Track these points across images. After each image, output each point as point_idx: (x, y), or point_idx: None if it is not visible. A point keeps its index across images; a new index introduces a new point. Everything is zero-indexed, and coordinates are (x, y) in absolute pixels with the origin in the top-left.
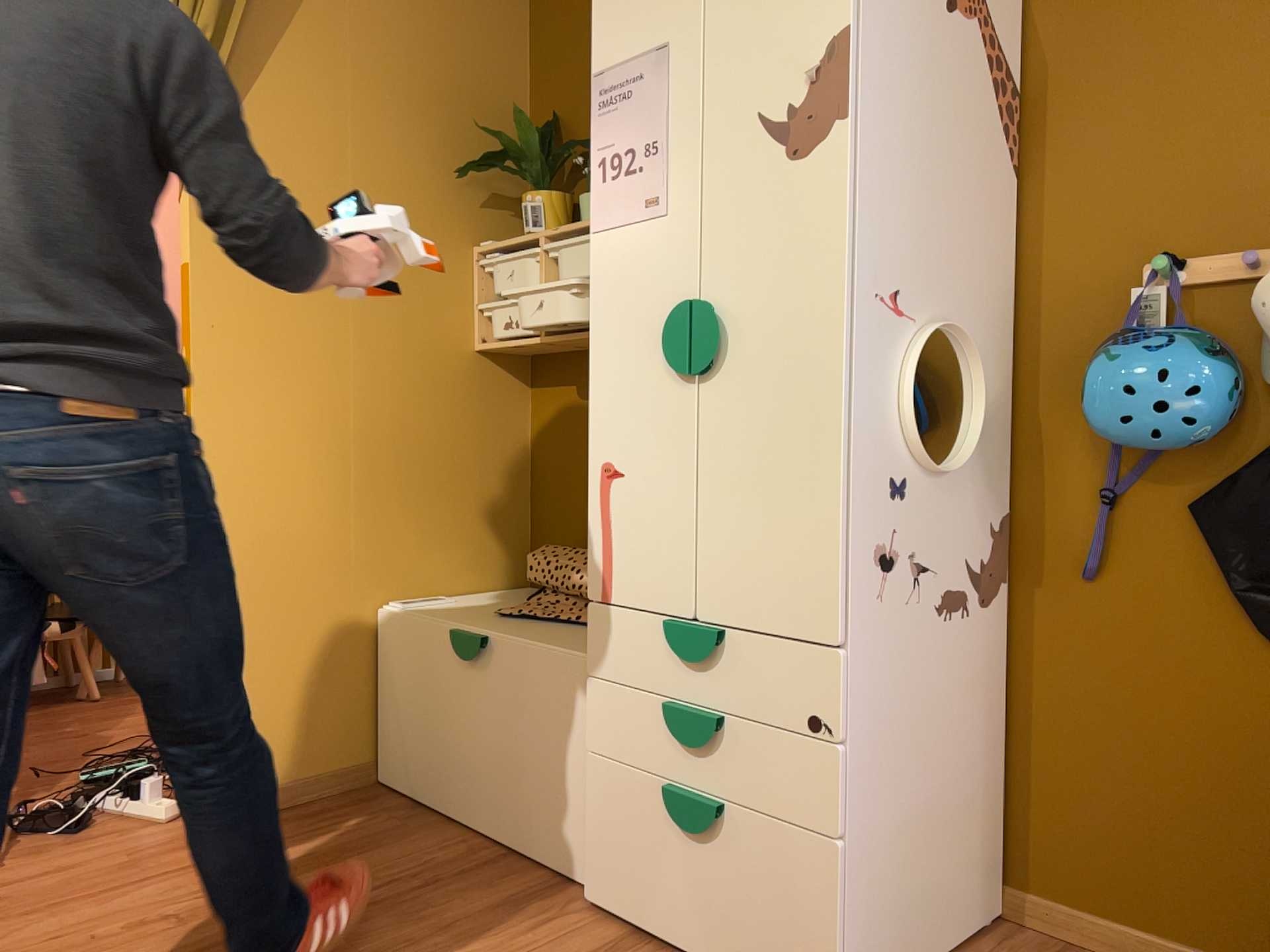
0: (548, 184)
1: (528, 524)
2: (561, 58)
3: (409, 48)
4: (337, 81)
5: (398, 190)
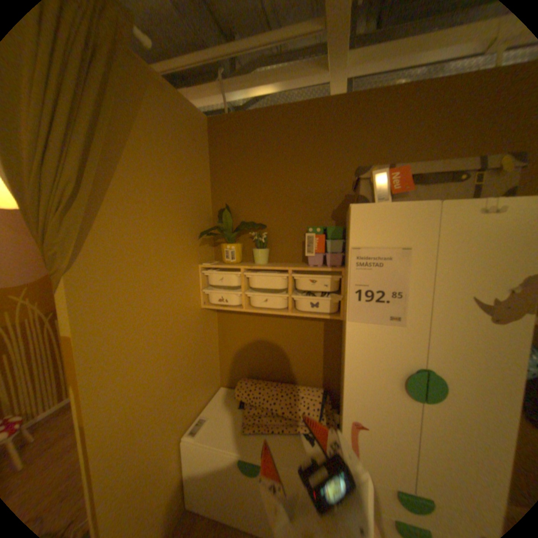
0: (234, 239)
1: (219, 363)
2: (229, 180)
3: (170, 175)
4: (141, 198)
5: (171, 248)
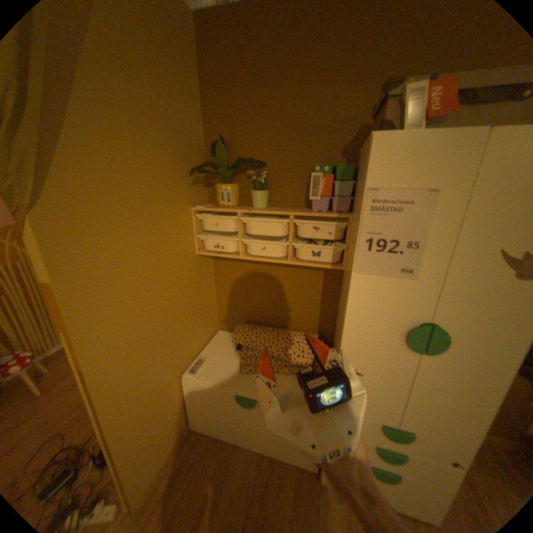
0: (230, 178)
1: (216, 308)
2: (223, 103)
3: (150, 92)
4: (115, 120)
5: (158, 187)
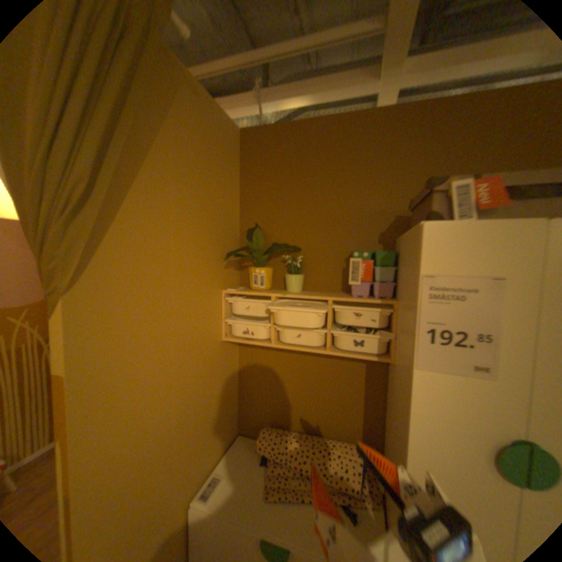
0: (264, 262)
1: (238, 406)
2: (261, 196)
3: (198, 186)
4: (165, 208)
5: (194, 269)
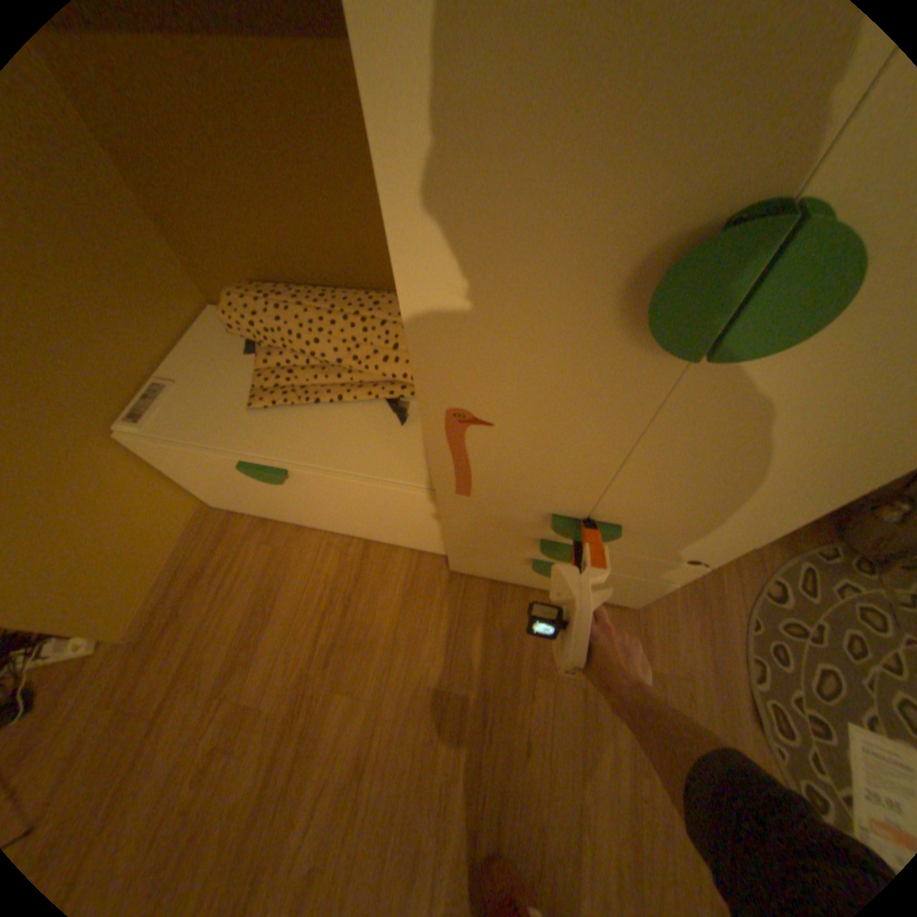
0: None
1: (165, 243)
2: None
3: None
4: None
5: None
